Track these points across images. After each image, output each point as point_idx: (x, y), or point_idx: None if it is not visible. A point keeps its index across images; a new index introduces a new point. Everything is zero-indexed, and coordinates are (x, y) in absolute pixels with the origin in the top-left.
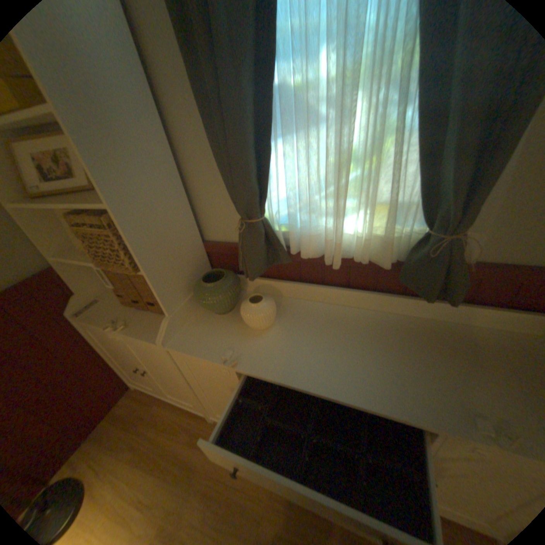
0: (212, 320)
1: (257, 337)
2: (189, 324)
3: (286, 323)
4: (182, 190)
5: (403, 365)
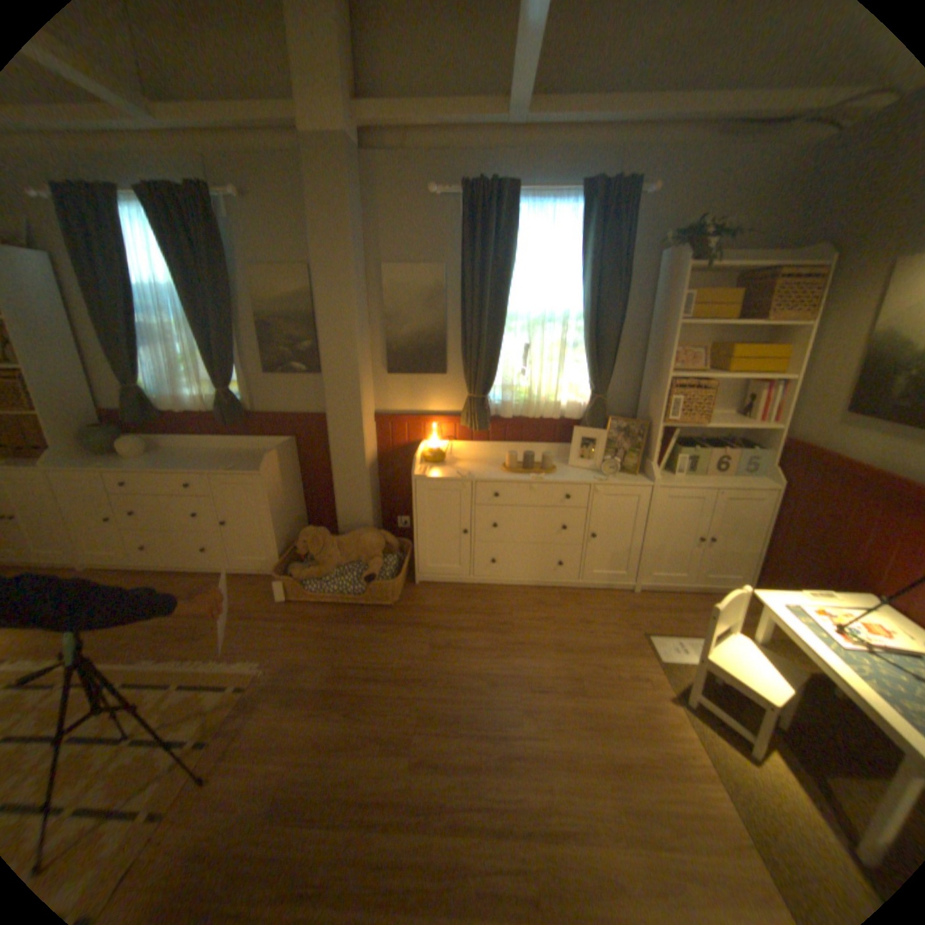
0: (91, 459)
1: (123, 462)
2: (69, 462)
3: (150, 456)
4: (79, 371)
5: (208, 461)
